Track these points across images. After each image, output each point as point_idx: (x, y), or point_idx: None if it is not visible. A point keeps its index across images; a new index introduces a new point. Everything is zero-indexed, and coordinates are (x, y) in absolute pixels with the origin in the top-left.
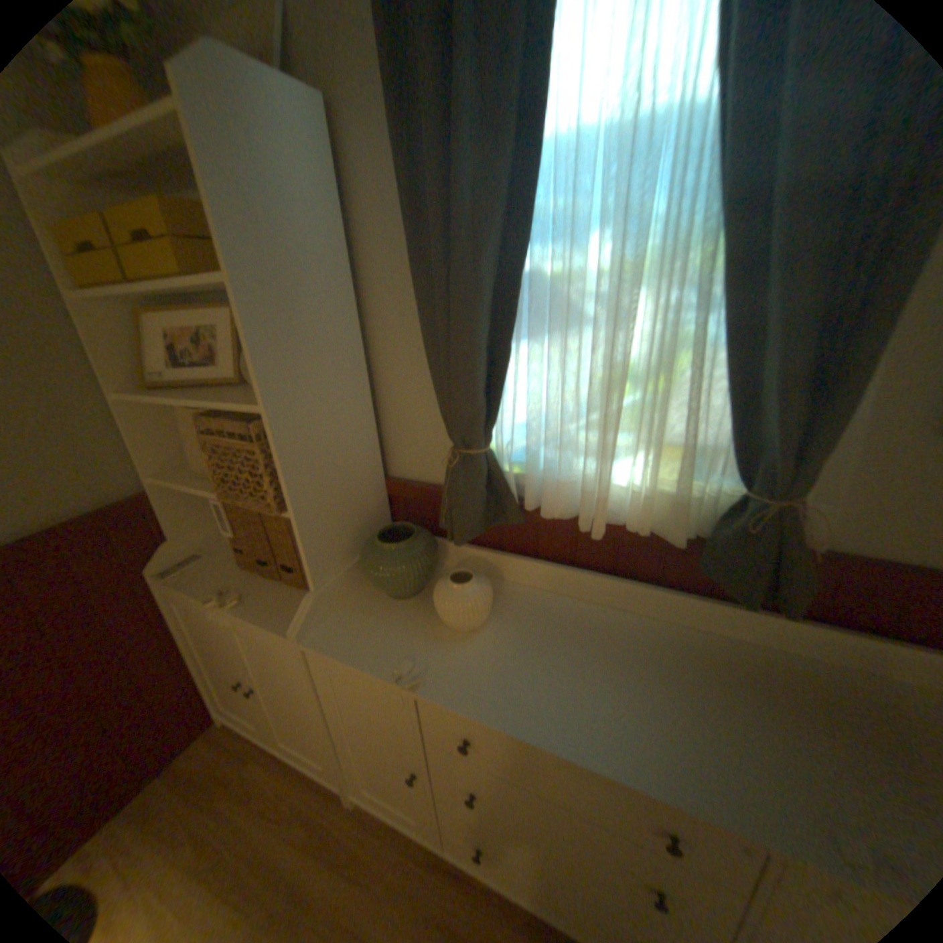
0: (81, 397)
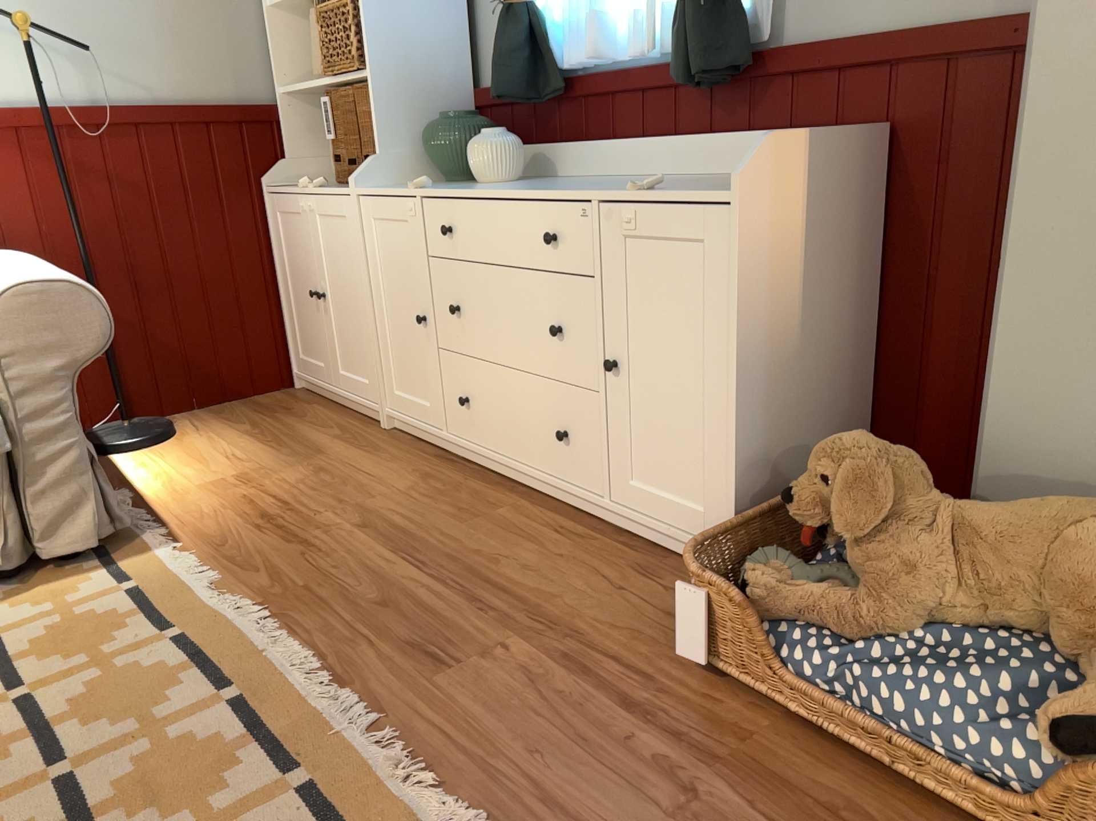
0: (247, 8)
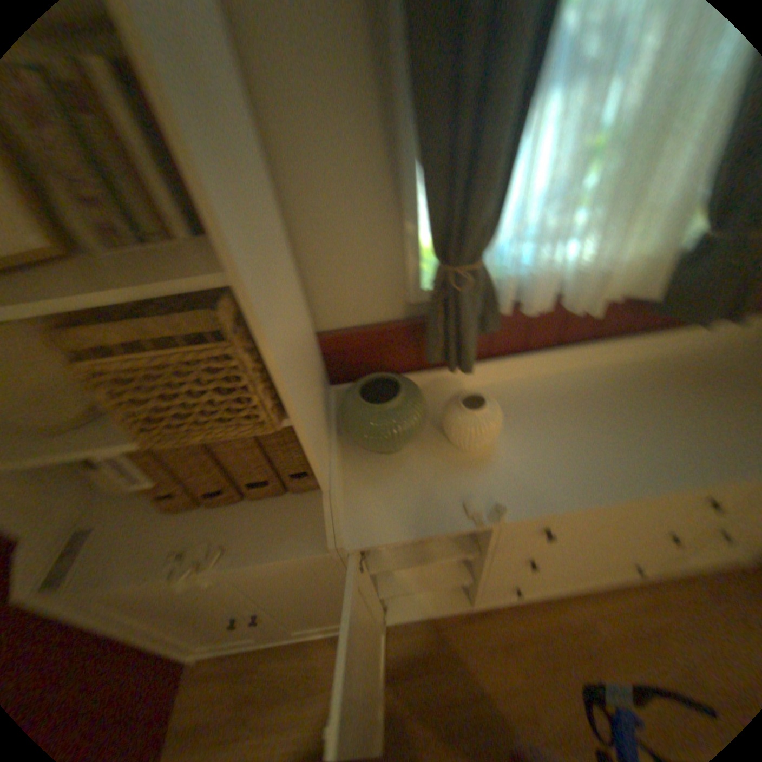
0: None
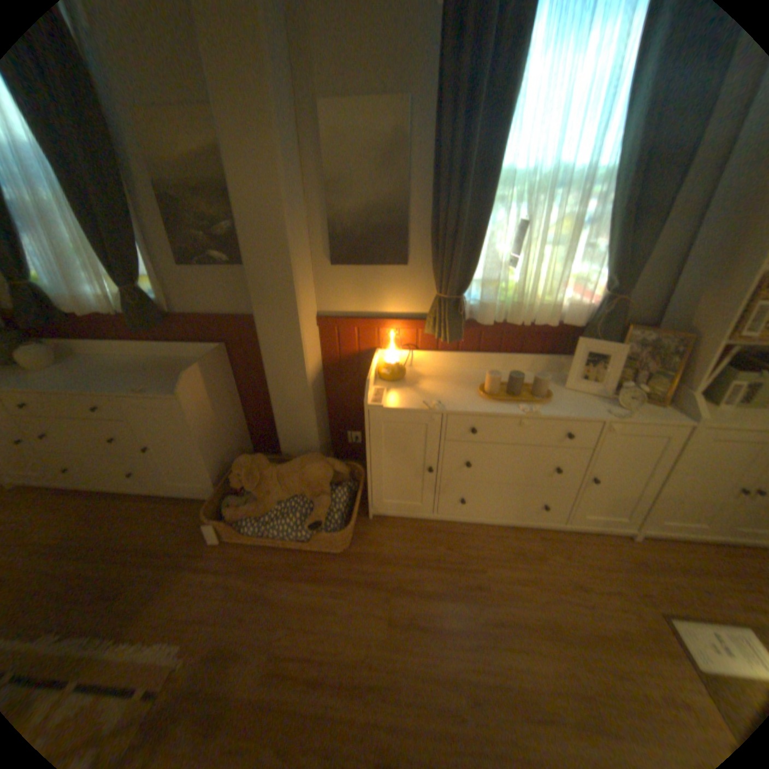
0: None
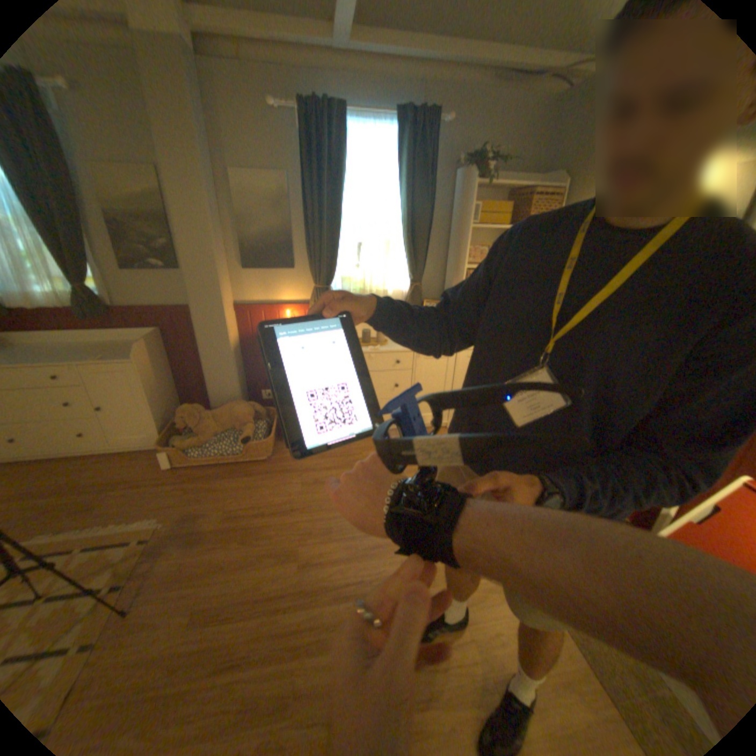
0: None
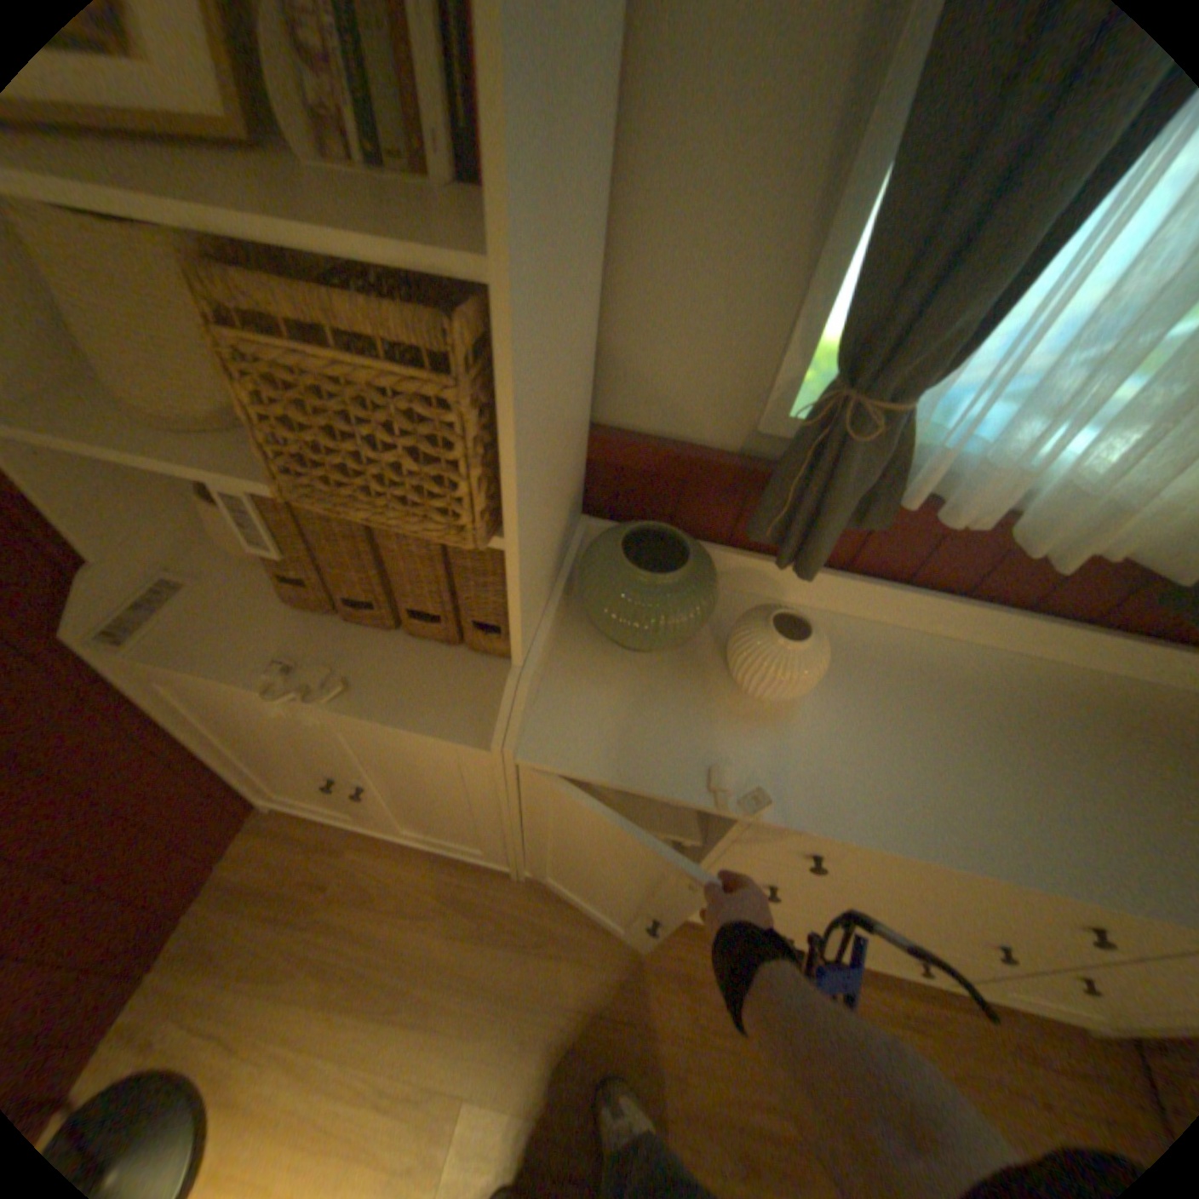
0: None
